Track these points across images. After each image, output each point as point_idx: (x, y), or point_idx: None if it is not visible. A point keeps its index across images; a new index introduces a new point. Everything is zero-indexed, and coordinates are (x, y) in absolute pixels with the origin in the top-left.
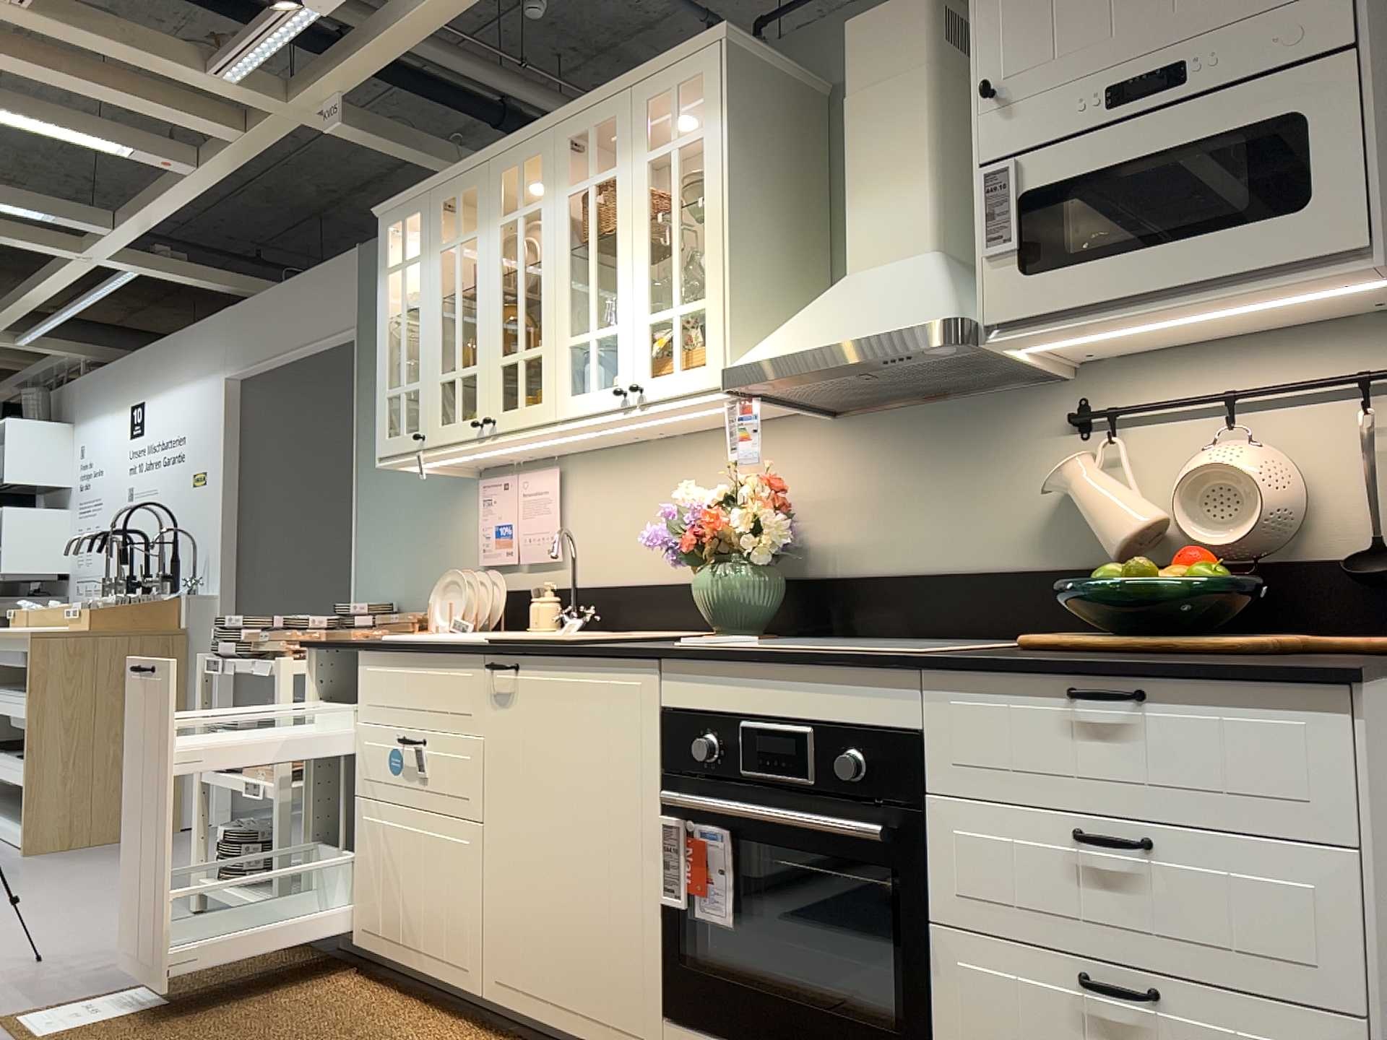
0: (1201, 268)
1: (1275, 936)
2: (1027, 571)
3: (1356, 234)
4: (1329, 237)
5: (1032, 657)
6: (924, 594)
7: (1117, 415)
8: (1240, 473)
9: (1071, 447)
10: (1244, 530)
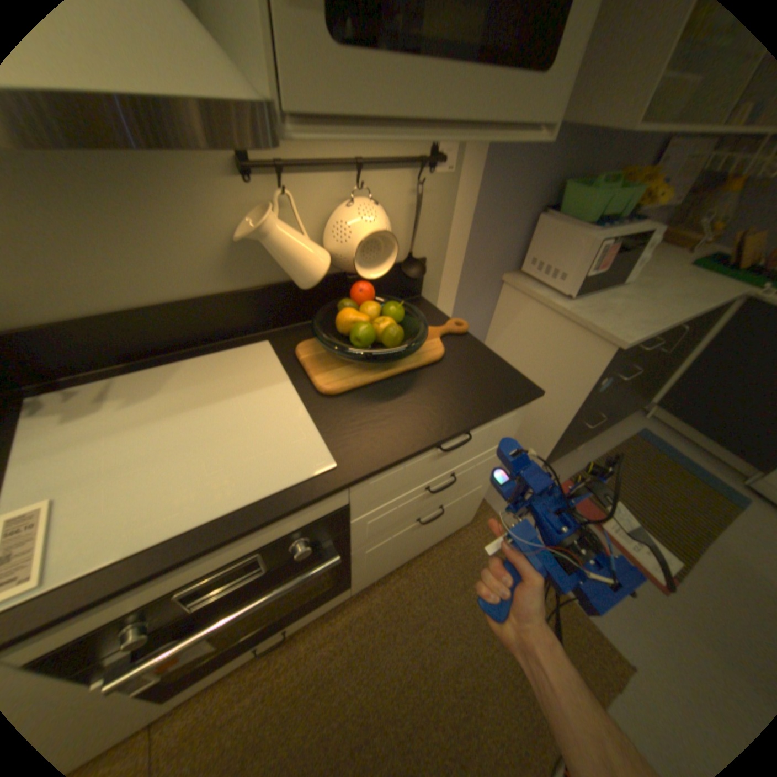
0: (484, 103)
1: (481, 472)
2: (218, 294)
3: (559, 108)
4: (550, 106)
5: (411, 436)
6: (121, 328)
7: (279, 164)
8: (385, 232)
9: (235, 187)
10: (382, 266)
